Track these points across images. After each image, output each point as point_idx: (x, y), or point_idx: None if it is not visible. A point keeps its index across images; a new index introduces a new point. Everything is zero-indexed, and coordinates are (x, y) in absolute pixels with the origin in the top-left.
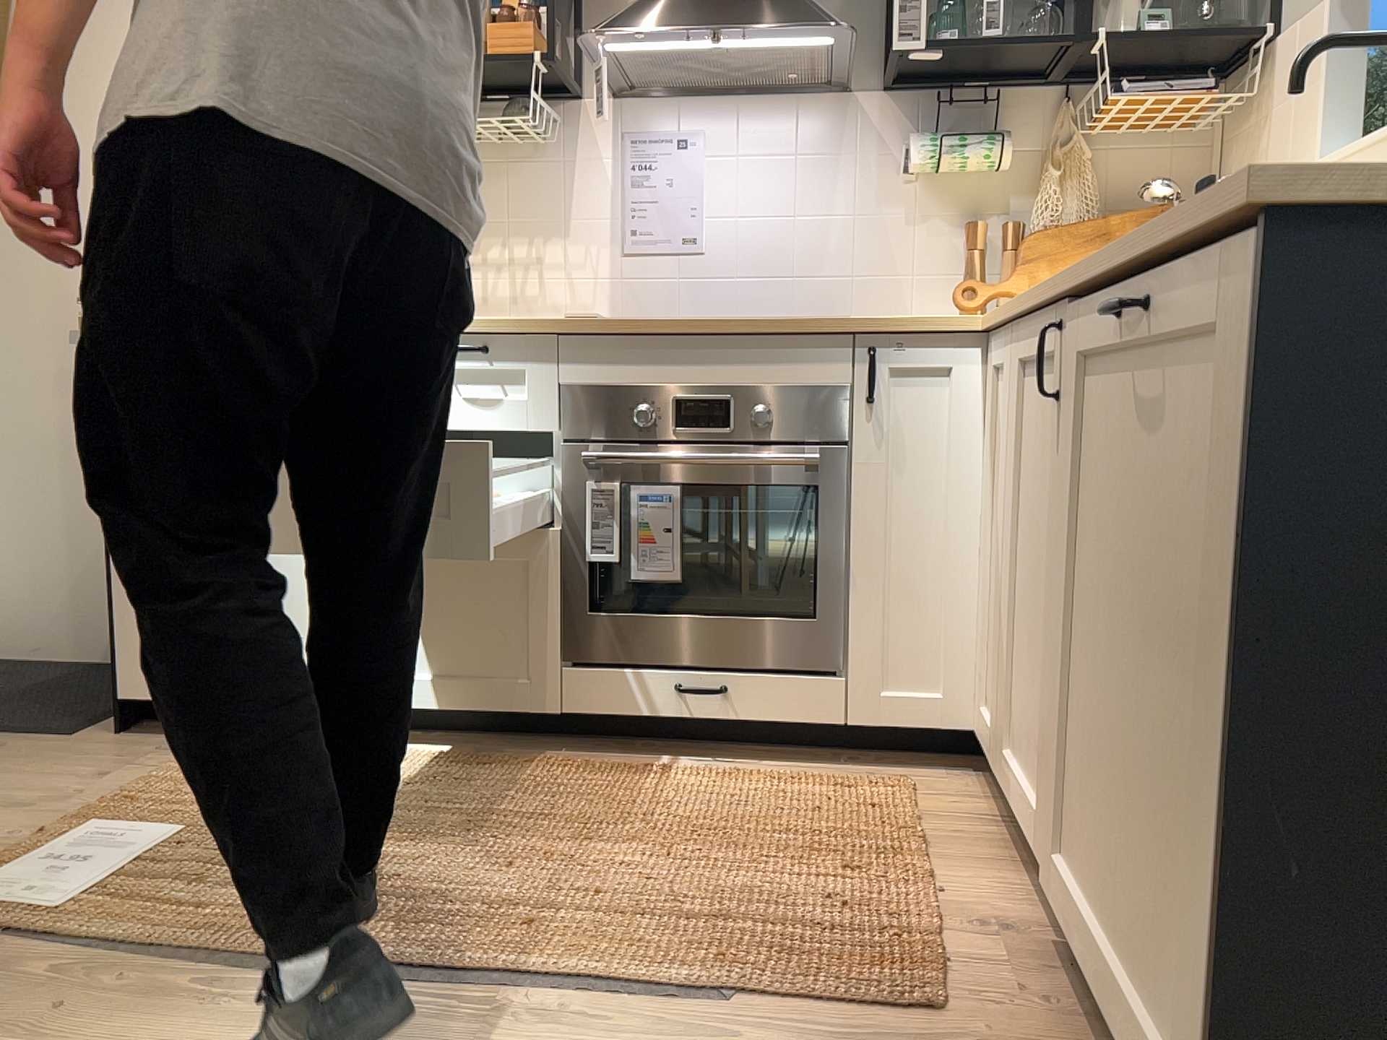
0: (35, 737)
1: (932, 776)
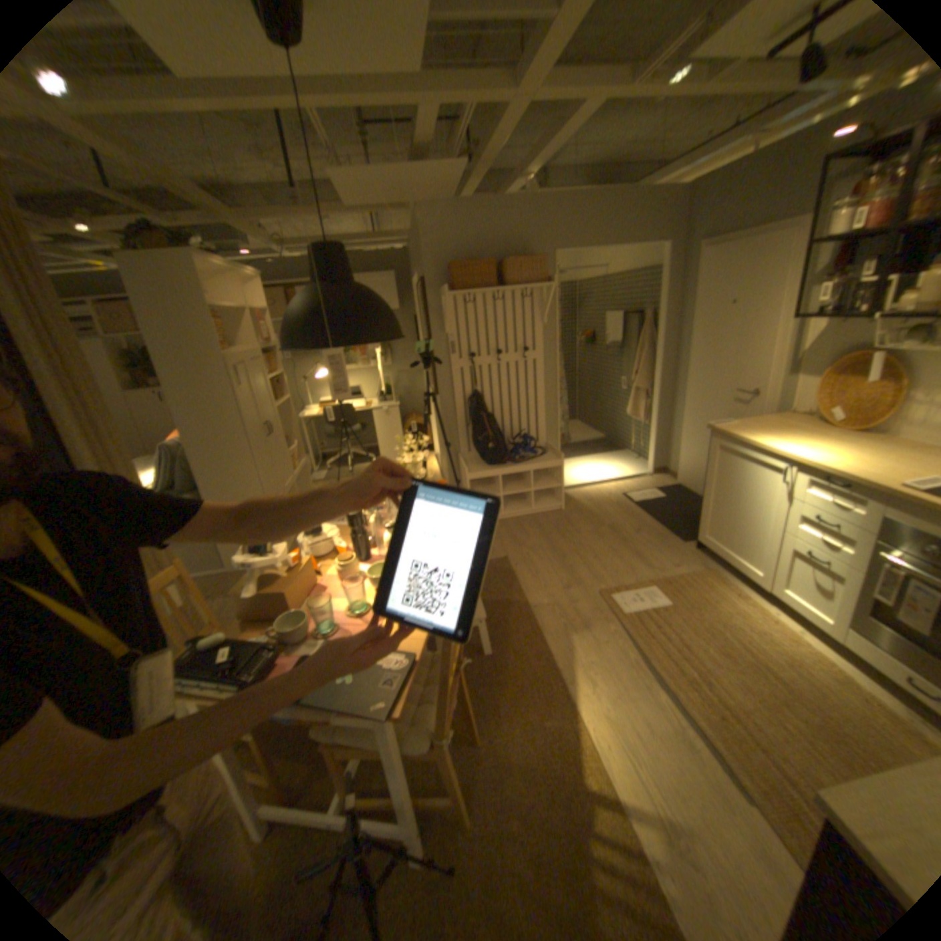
0: (676, 538)
1: None
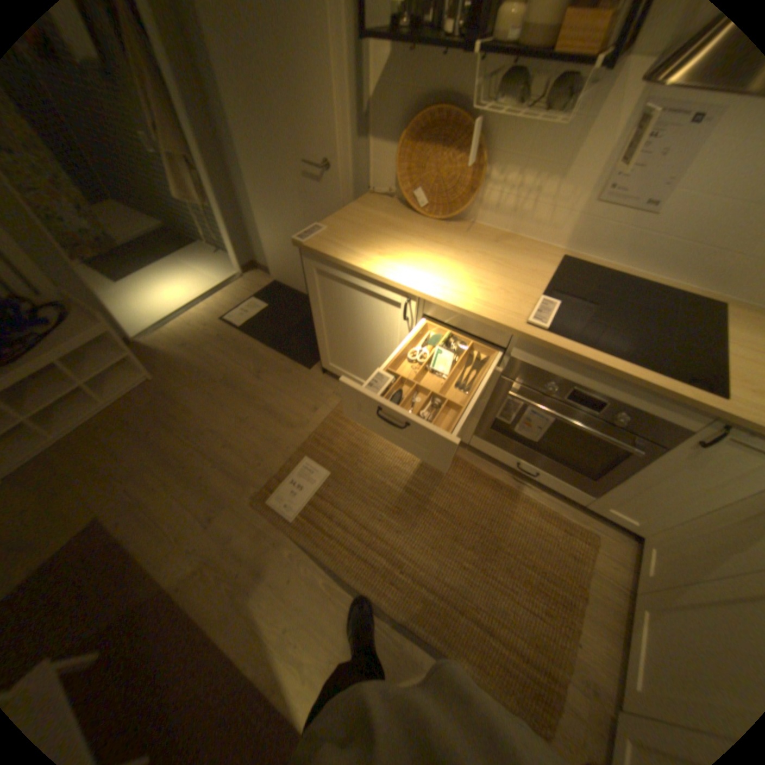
0: (299, 366)
1: (612, 534)
